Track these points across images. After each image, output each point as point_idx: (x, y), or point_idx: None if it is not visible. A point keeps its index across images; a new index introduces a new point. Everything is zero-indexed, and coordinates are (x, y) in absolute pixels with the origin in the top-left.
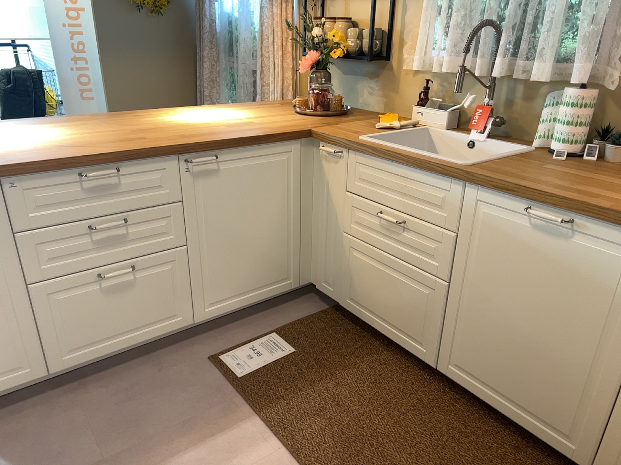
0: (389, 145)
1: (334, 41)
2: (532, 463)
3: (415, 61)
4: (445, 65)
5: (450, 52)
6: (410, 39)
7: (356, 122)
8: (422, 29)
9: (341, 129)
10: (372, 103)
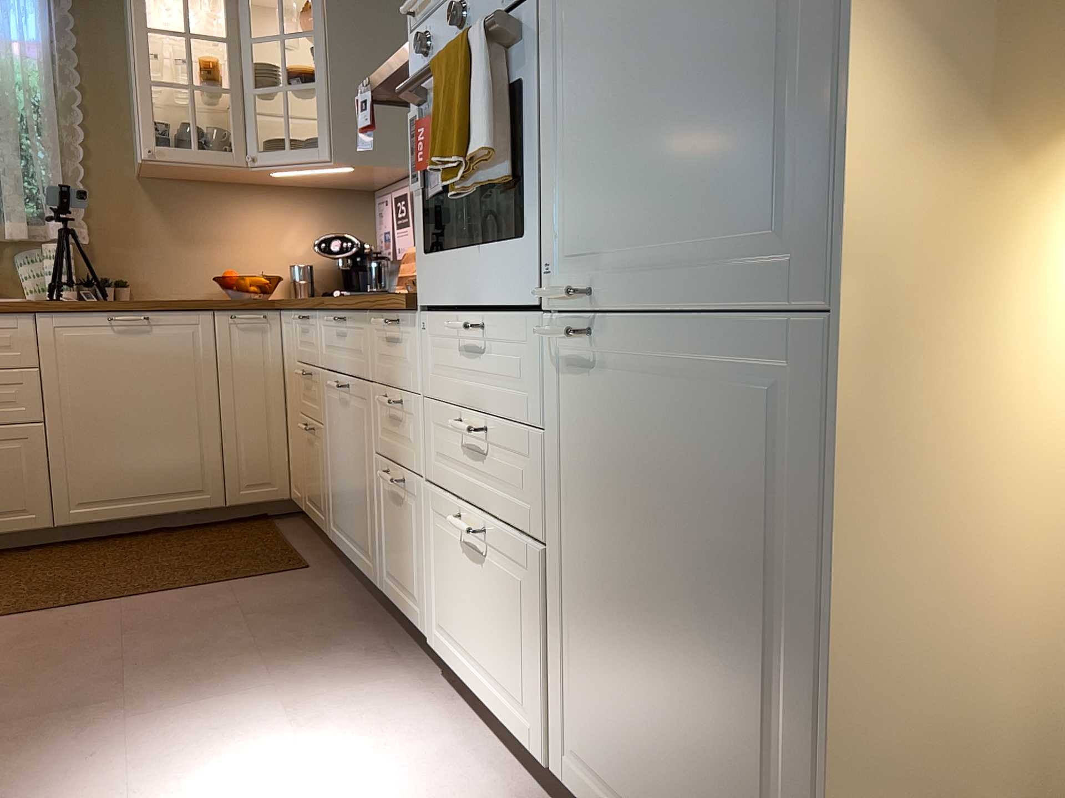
0: None
1: None
2: (186, 535)
3: None
4: None
5: None
6: None
7: None
8: None
9: None
10: None
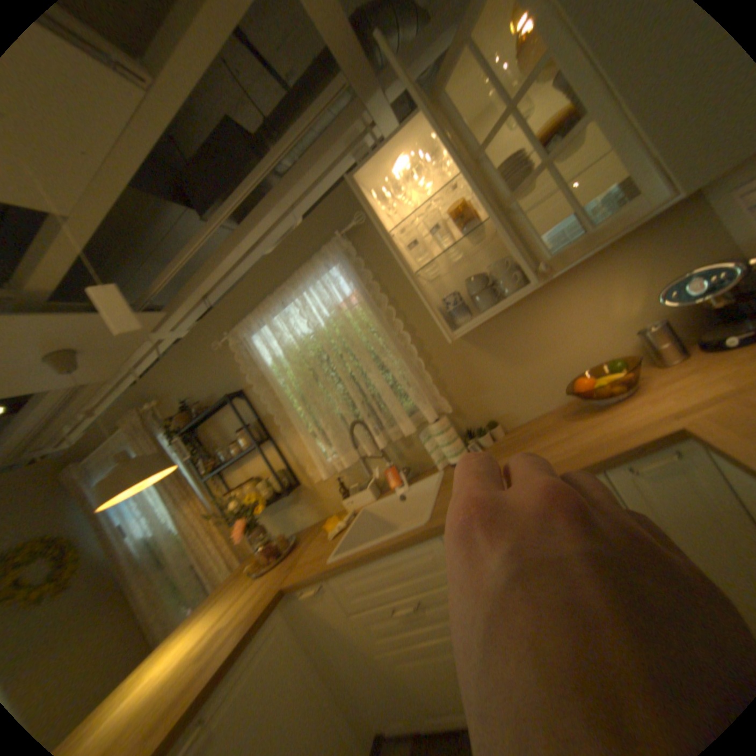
0: (359, 550)
1: (253, 499)
2: None
3: (322, 471)
4: (345, 461)
5: (343, 451)
6: (308, 460)
7: (312, 546)
8: (313, 450)
9: (306, 564)
10: (310, 519)
